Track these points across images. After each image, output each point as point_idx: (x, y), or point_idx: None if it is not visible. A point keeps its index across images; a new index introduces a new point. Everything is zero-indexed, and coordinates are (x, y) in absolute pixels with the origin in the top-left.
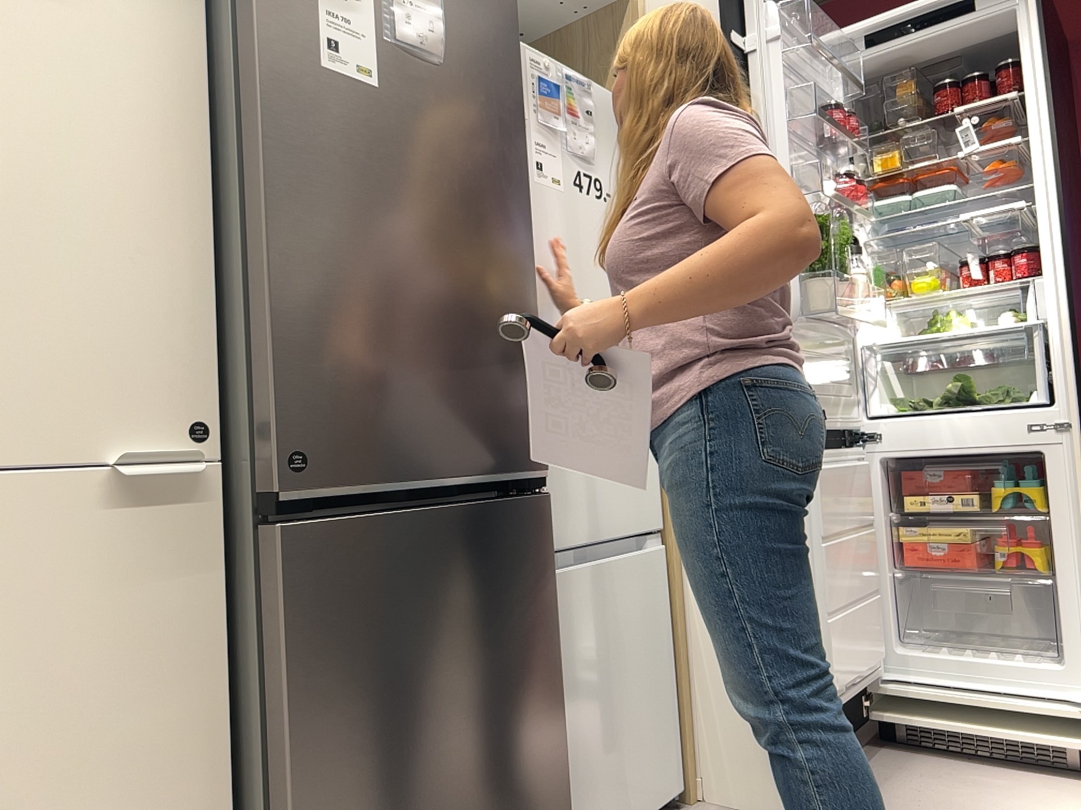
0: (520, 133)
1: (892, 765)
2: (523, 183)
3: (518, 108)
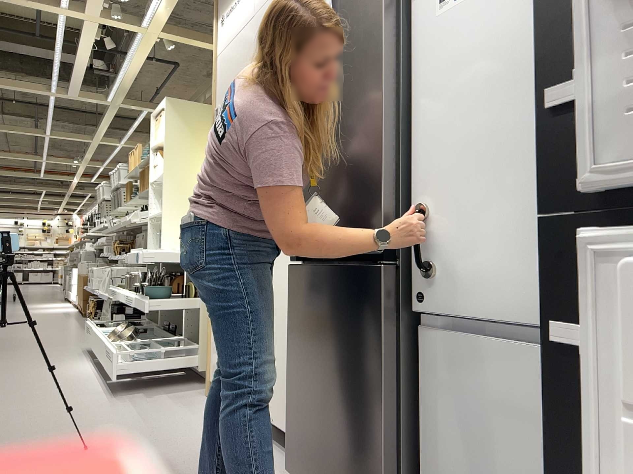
0: (379, 22)
1: None
2: (379, 56)
3: (380, 5)
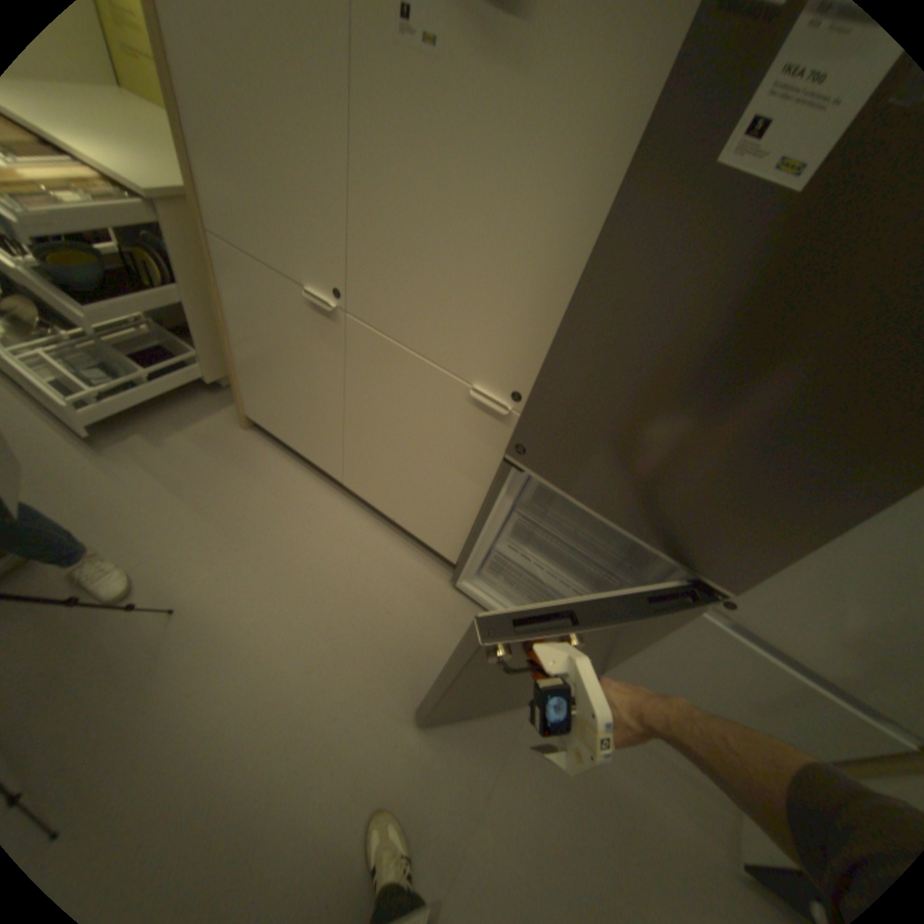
0: None
1: None
2: None
3: None
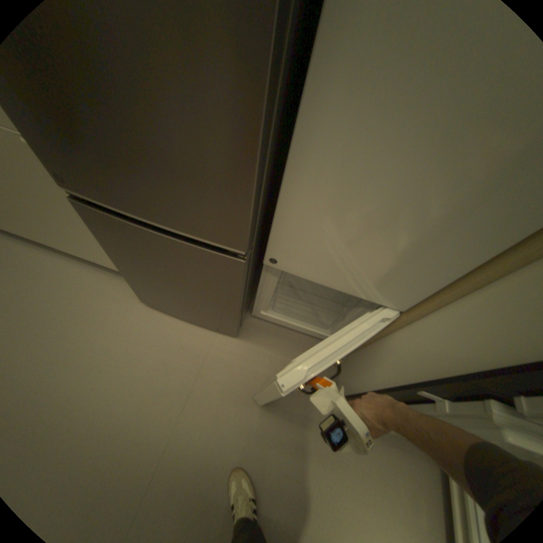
0: None
1: (416, 451)
2: None
3: None
